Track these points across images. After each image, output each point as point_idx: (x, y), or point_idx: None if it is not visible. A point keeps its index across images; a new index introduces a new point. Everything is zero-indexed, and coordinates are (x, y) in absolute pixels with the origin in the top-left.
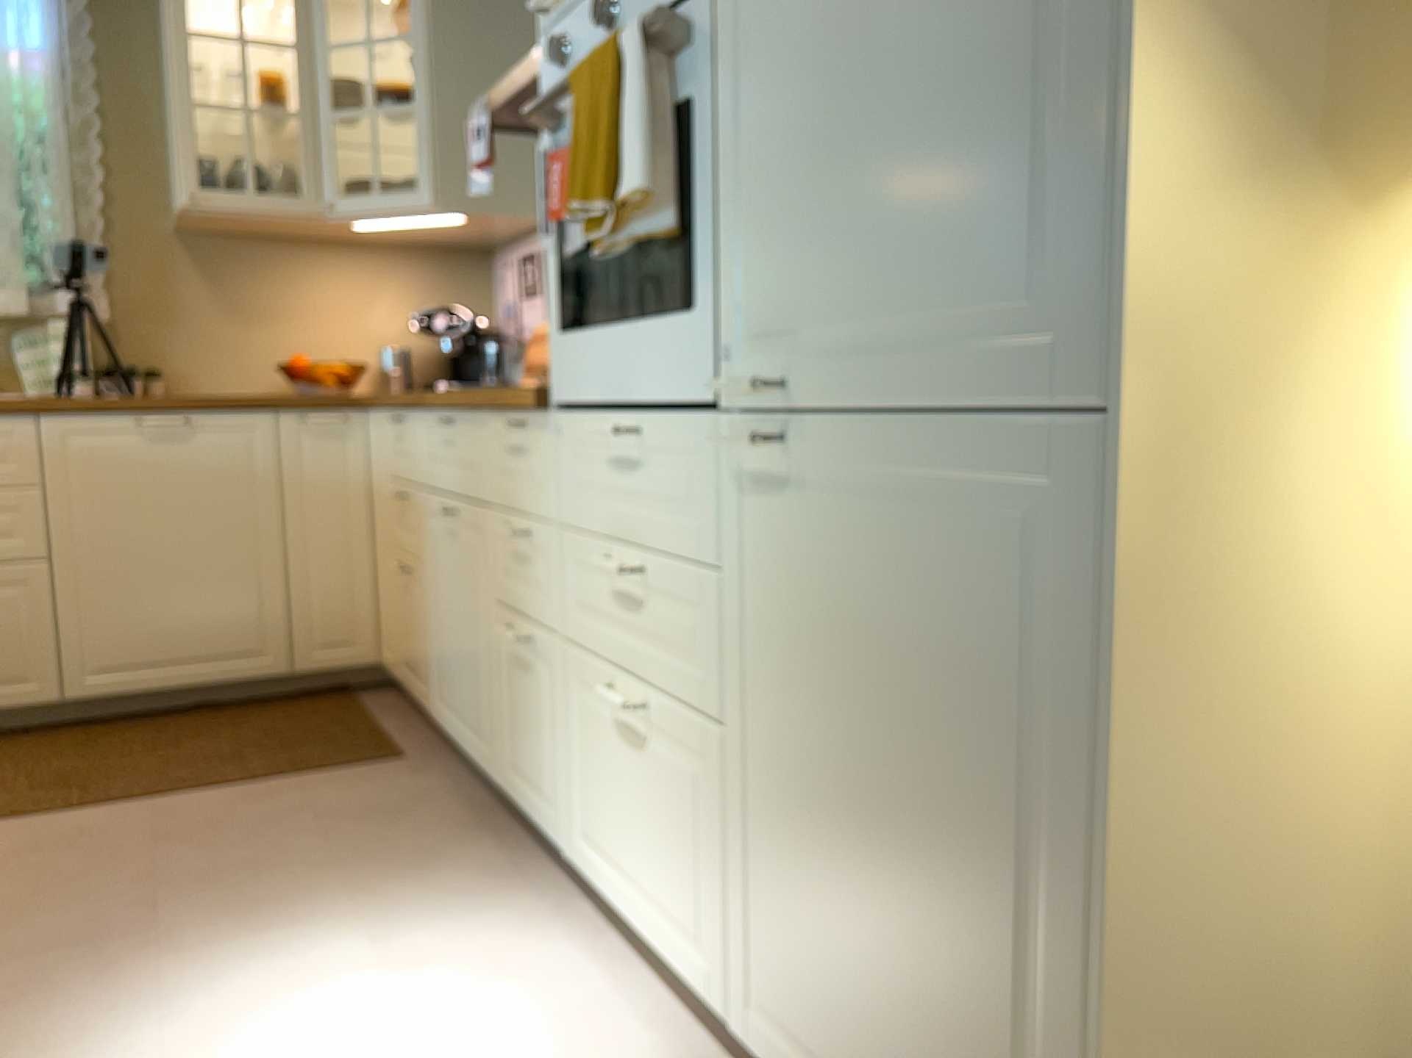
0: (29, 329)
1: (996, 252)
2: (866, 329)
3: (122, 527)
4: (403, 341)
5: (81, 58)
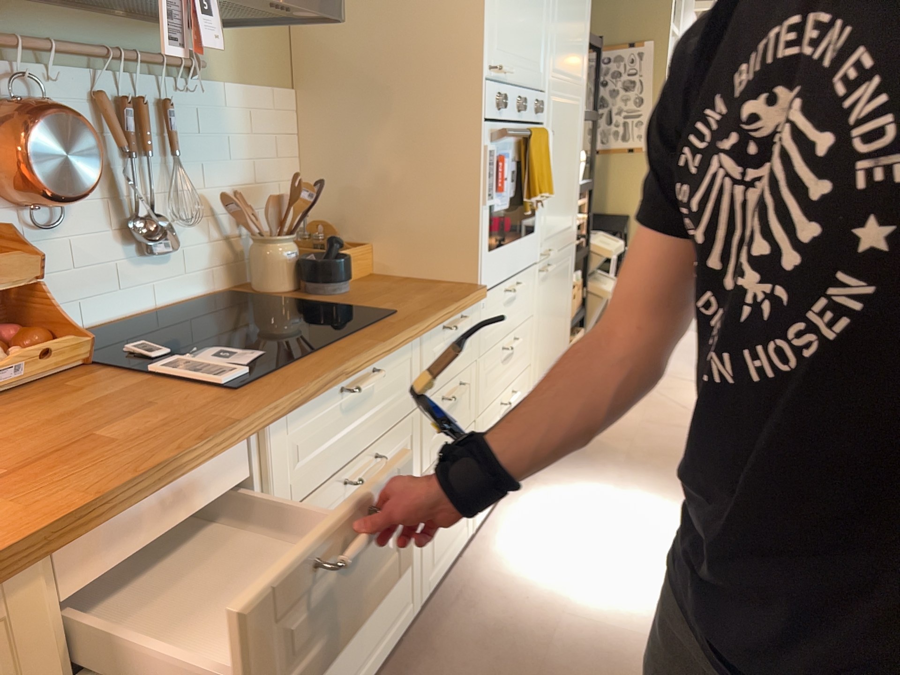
0: None
1: (569, 215)
2: (558, 232)
3: None
4: None
5: None
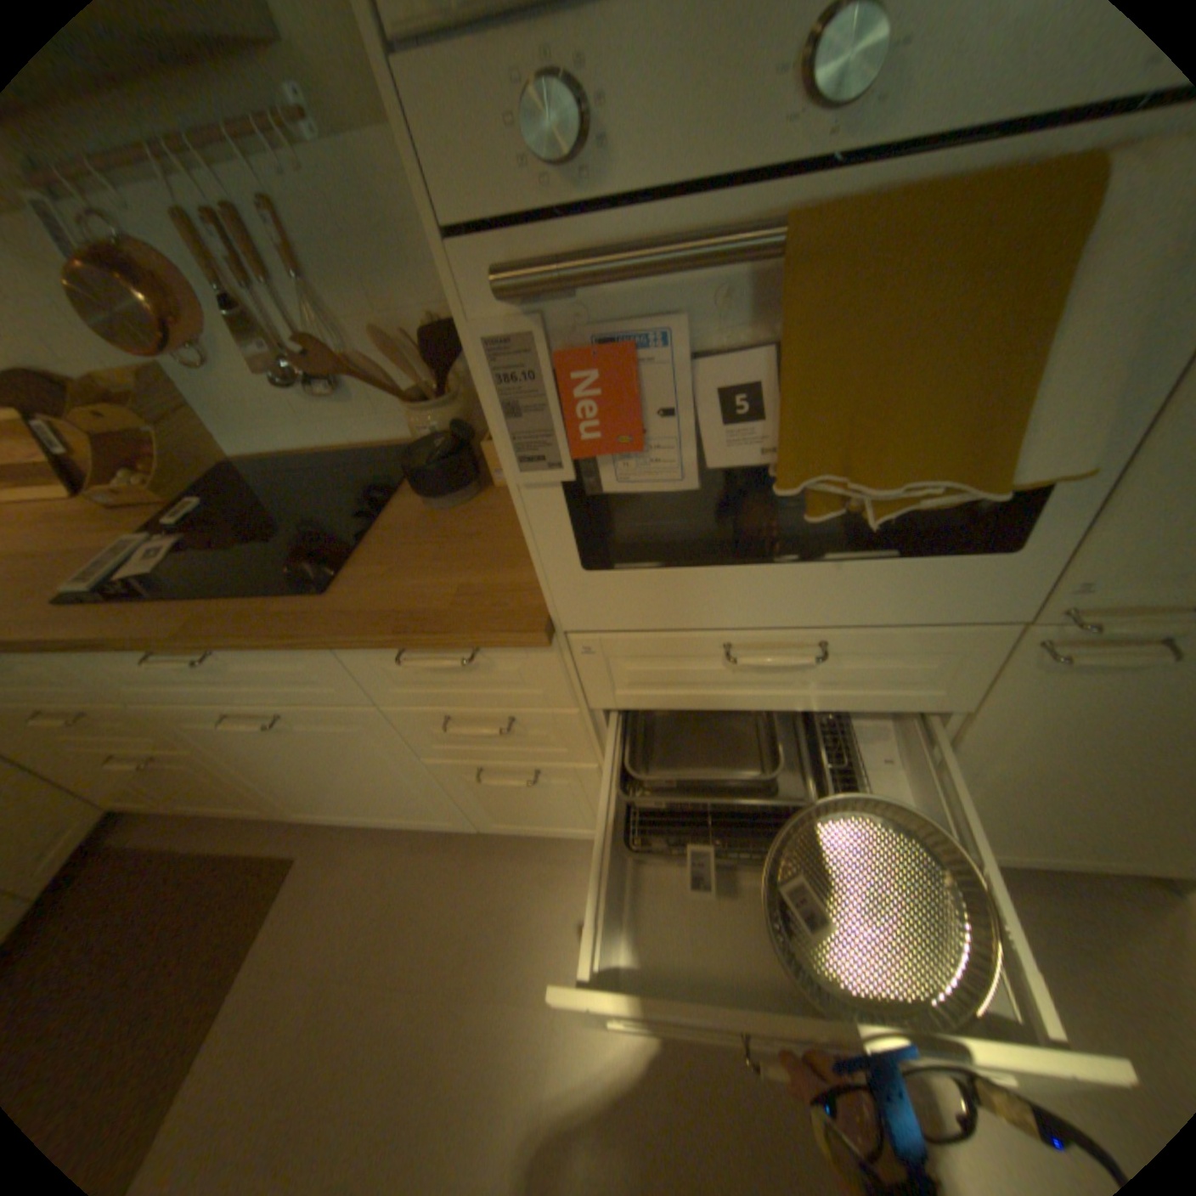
0: None
1: None
2: None
3: None
4: None
5: None
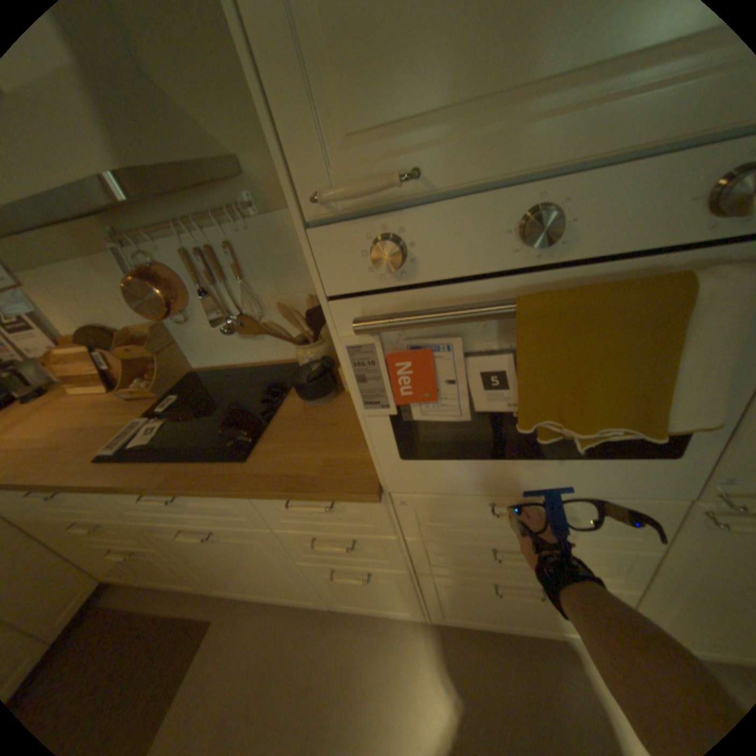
0: None
1: None
2: None
3: None
4: None
5: None
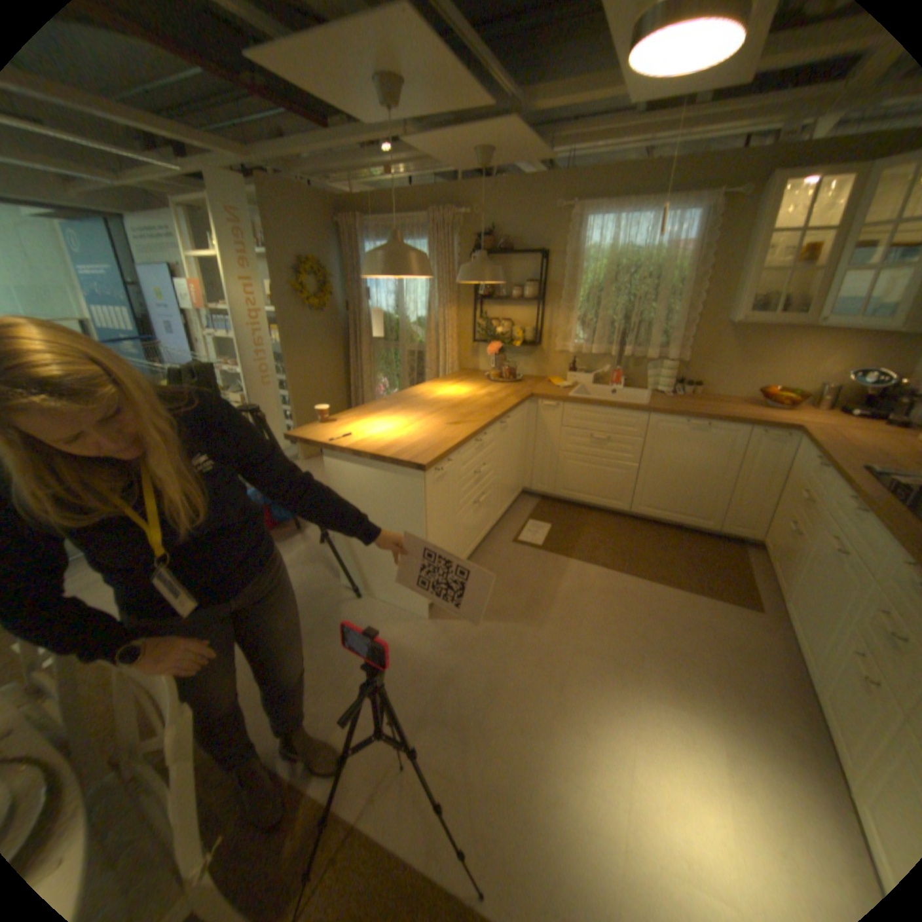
0: (655, 361)
1: None
2: None
3: (669, 460)
4: (840, 379)
5: (712, 242)
